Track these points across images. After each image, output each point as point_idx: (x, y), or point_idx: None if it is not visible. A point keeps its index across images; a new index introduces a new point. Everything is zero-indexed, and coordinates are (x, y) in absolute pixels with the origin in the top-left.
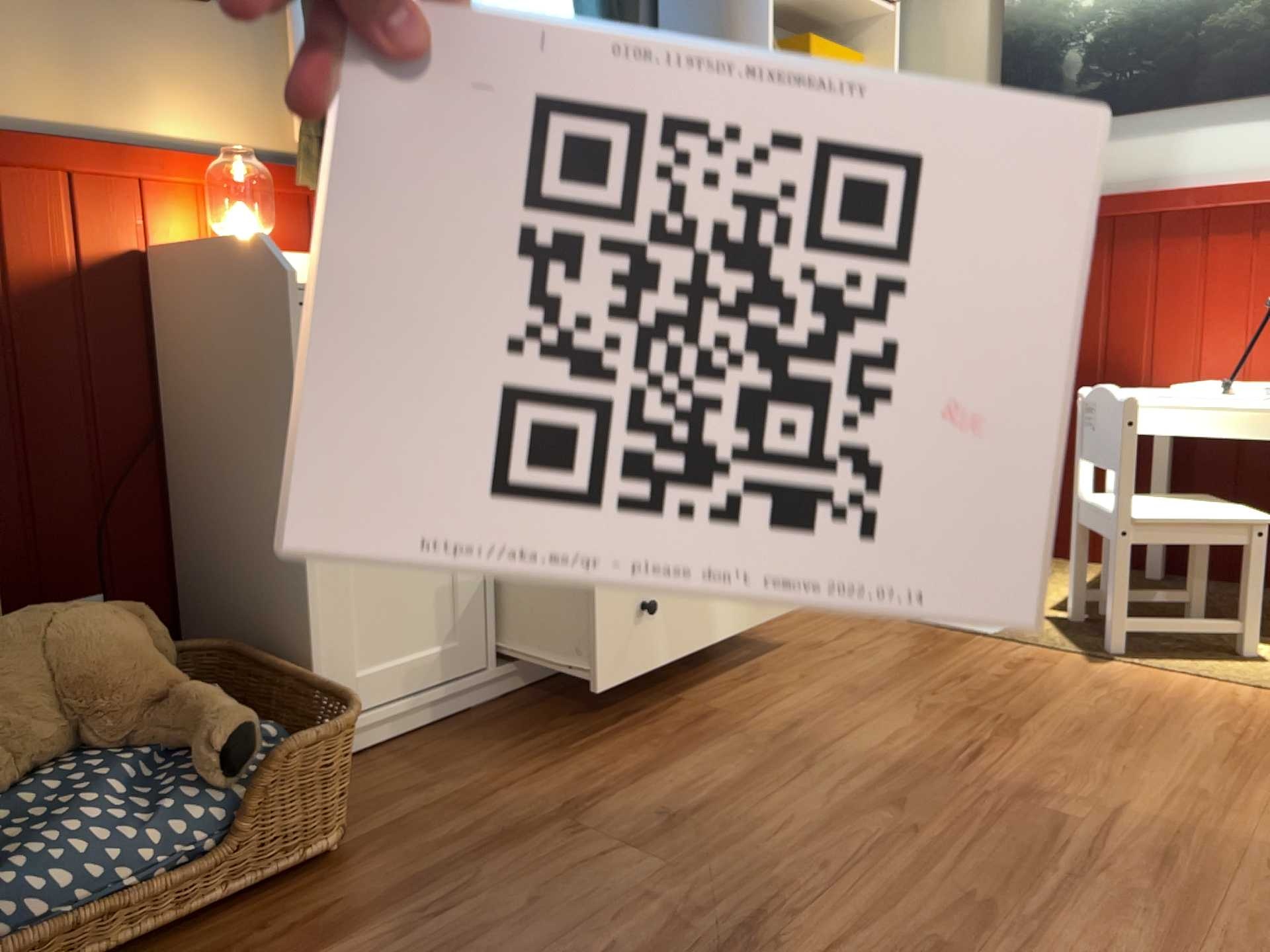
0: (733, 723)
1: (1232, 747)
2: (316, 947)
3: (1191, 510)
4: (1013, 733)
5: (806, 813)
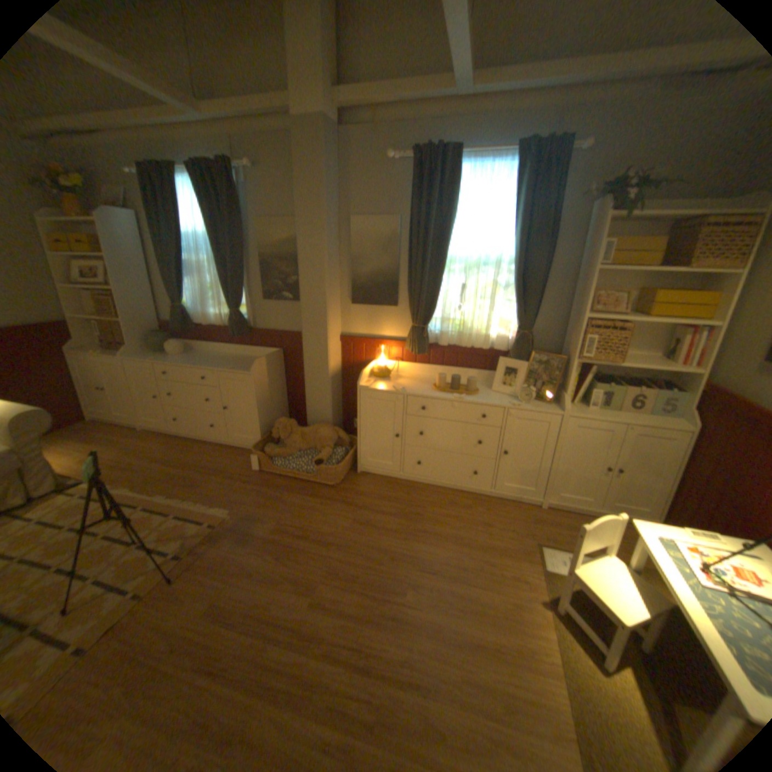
0: (419, 521)
1: (487, 648)
2: (311, 497)
3: (615, 595)
4: (455, 582)
5: (381, 544)
